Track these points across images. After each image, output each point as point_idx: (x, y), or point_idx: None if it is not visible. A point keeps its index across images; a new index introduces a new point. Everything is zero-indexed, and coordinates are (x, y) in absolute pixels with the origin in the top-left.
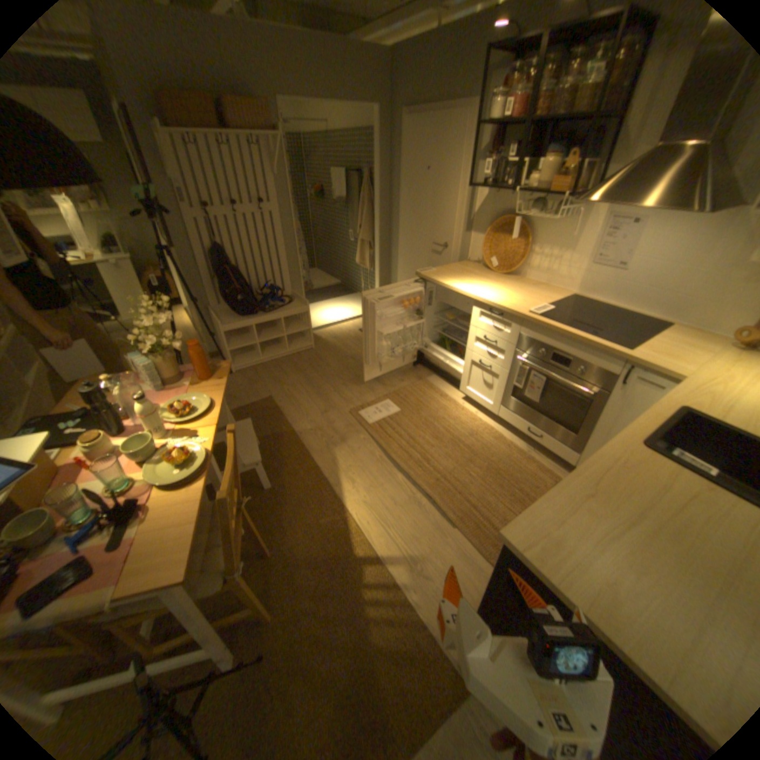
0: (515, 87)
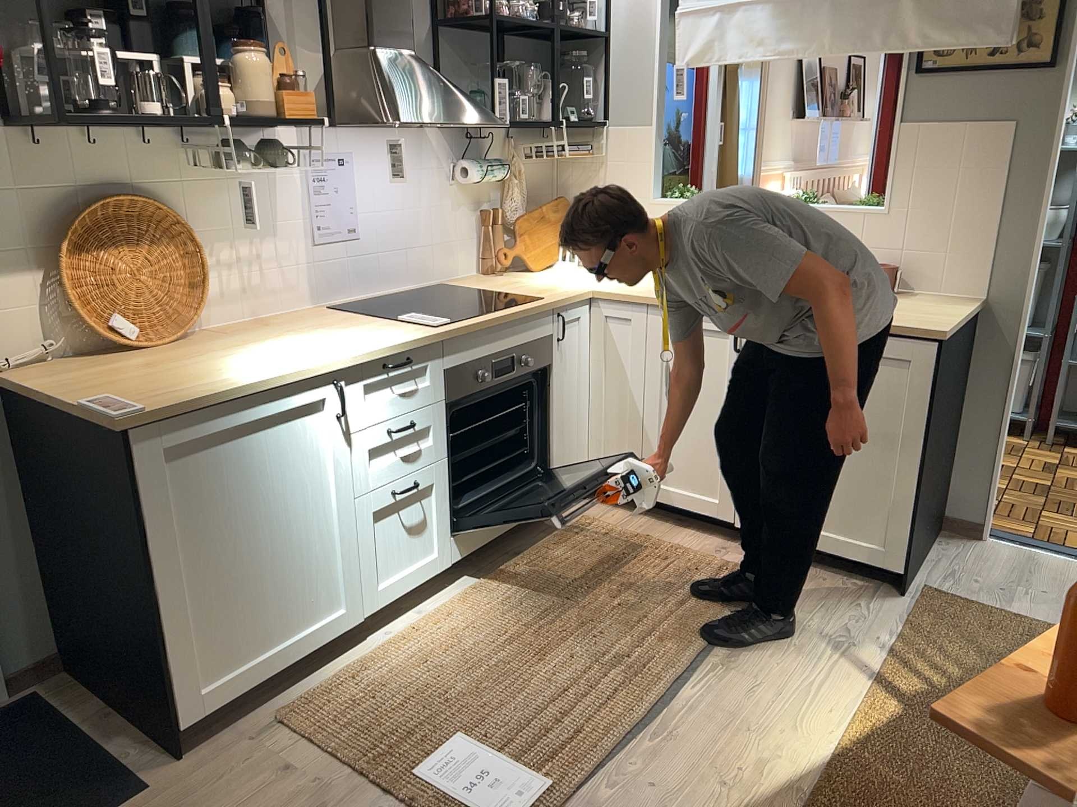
0: None
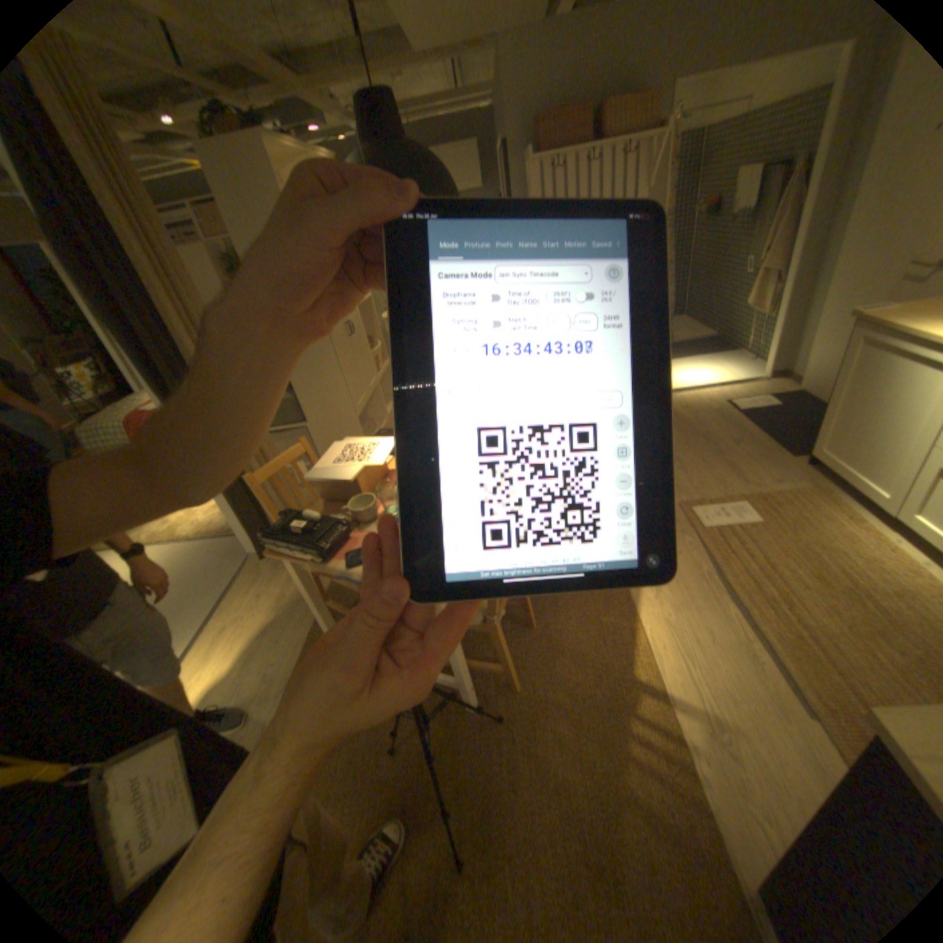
0: None
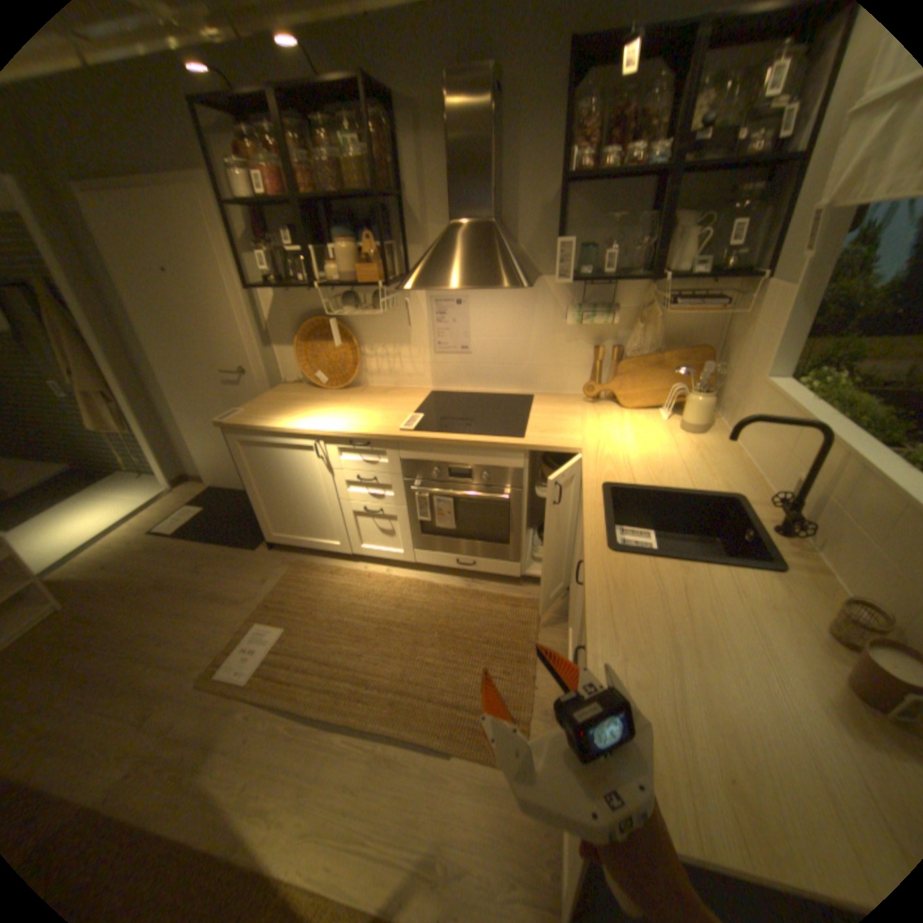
0: (255, 159)
